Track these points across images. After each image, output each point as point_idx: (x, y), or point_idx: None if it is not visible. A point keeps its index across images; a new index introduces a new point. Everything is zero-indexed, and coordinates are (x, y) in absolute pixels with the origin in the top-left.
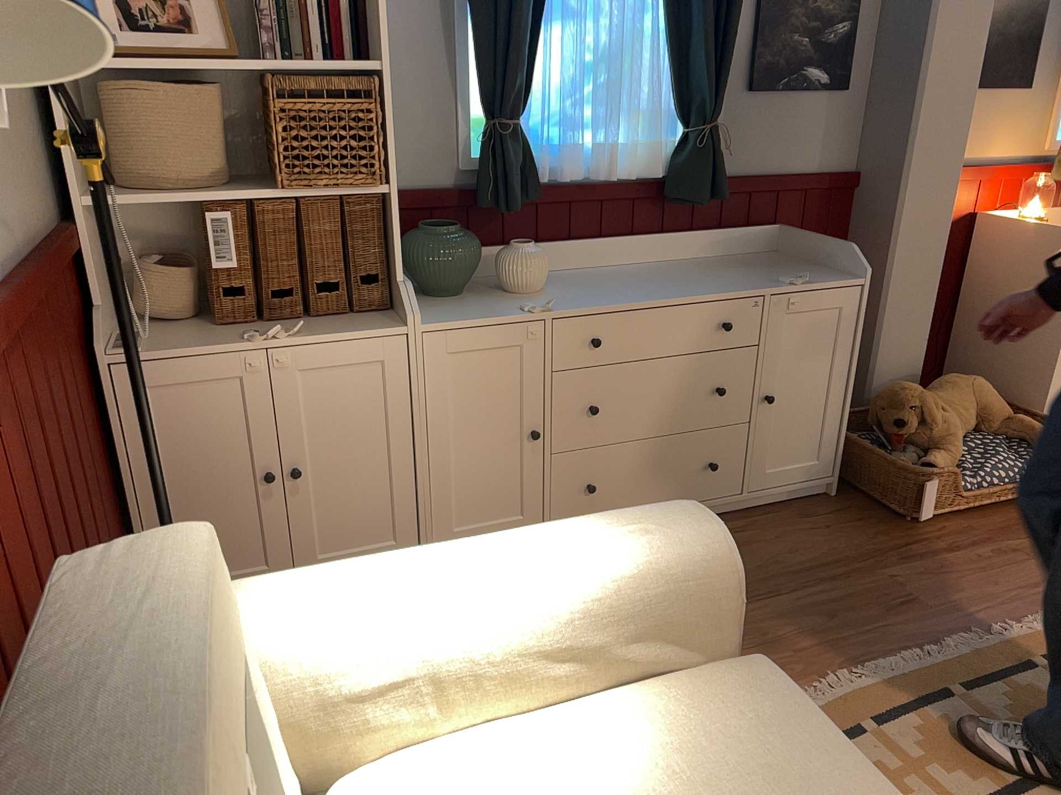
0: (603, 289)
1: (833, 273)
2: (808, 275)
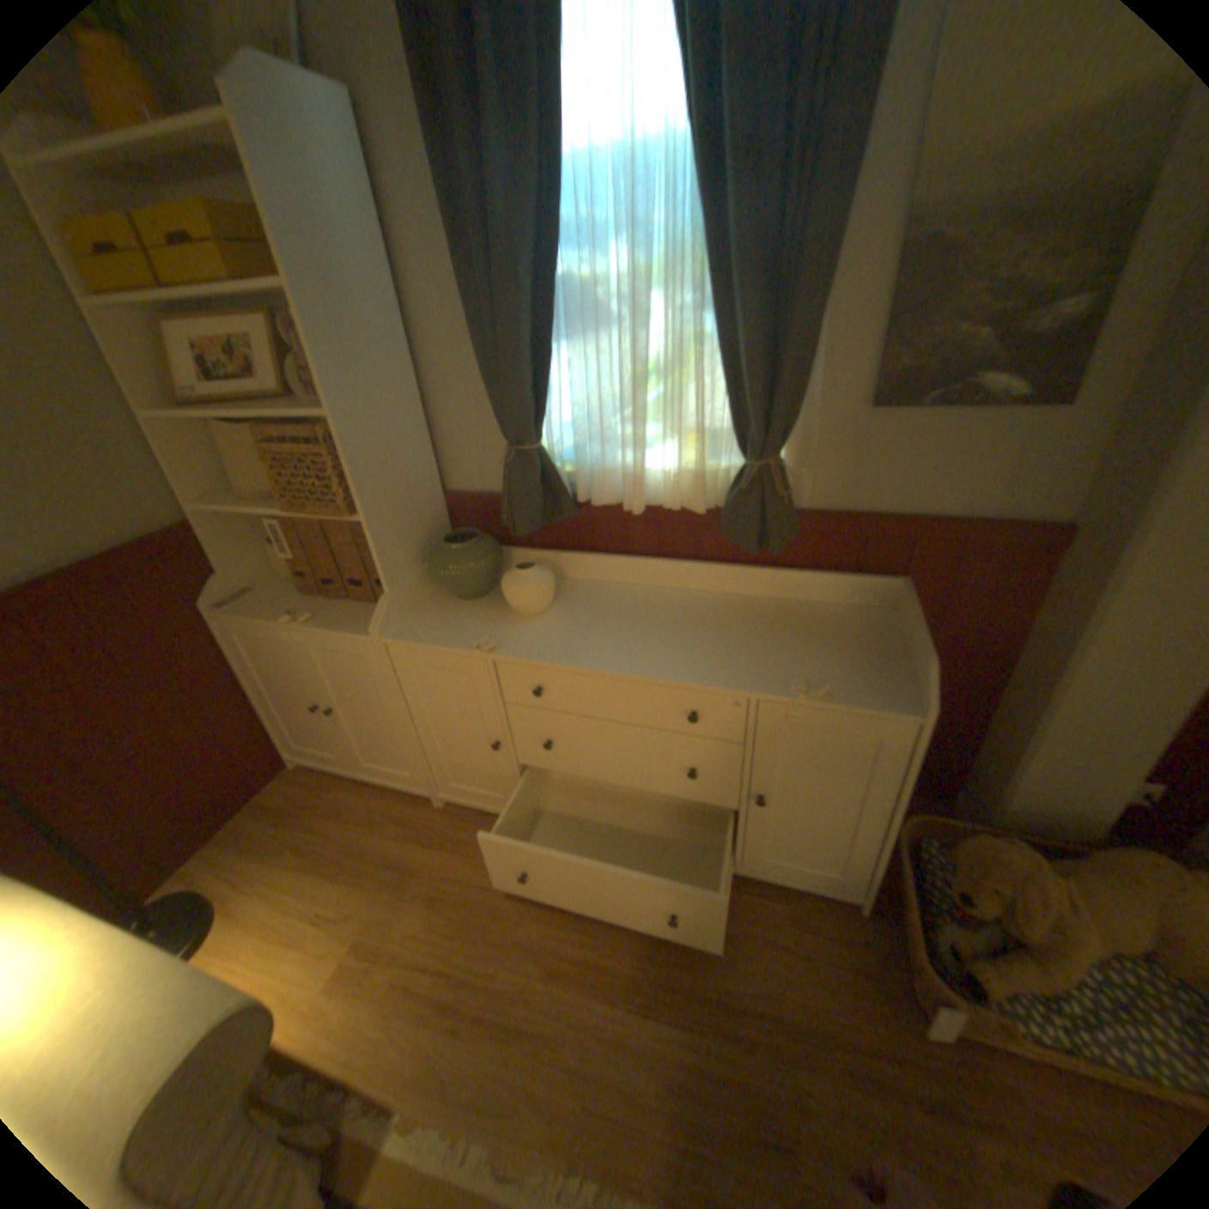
0: (591, 629)
1: (897, 685)
2: (826, 688)
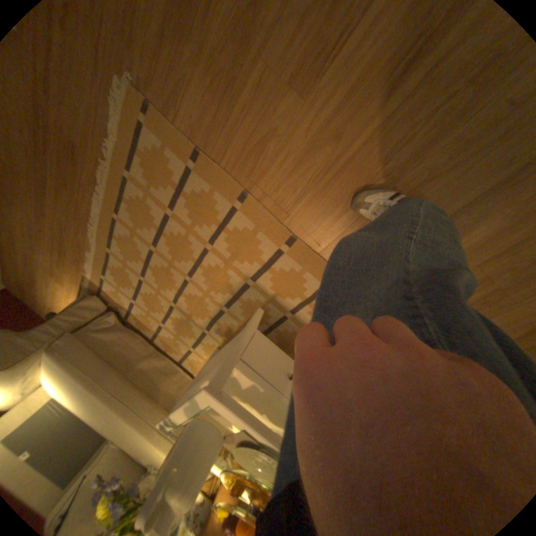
0: None
1: None
2: None
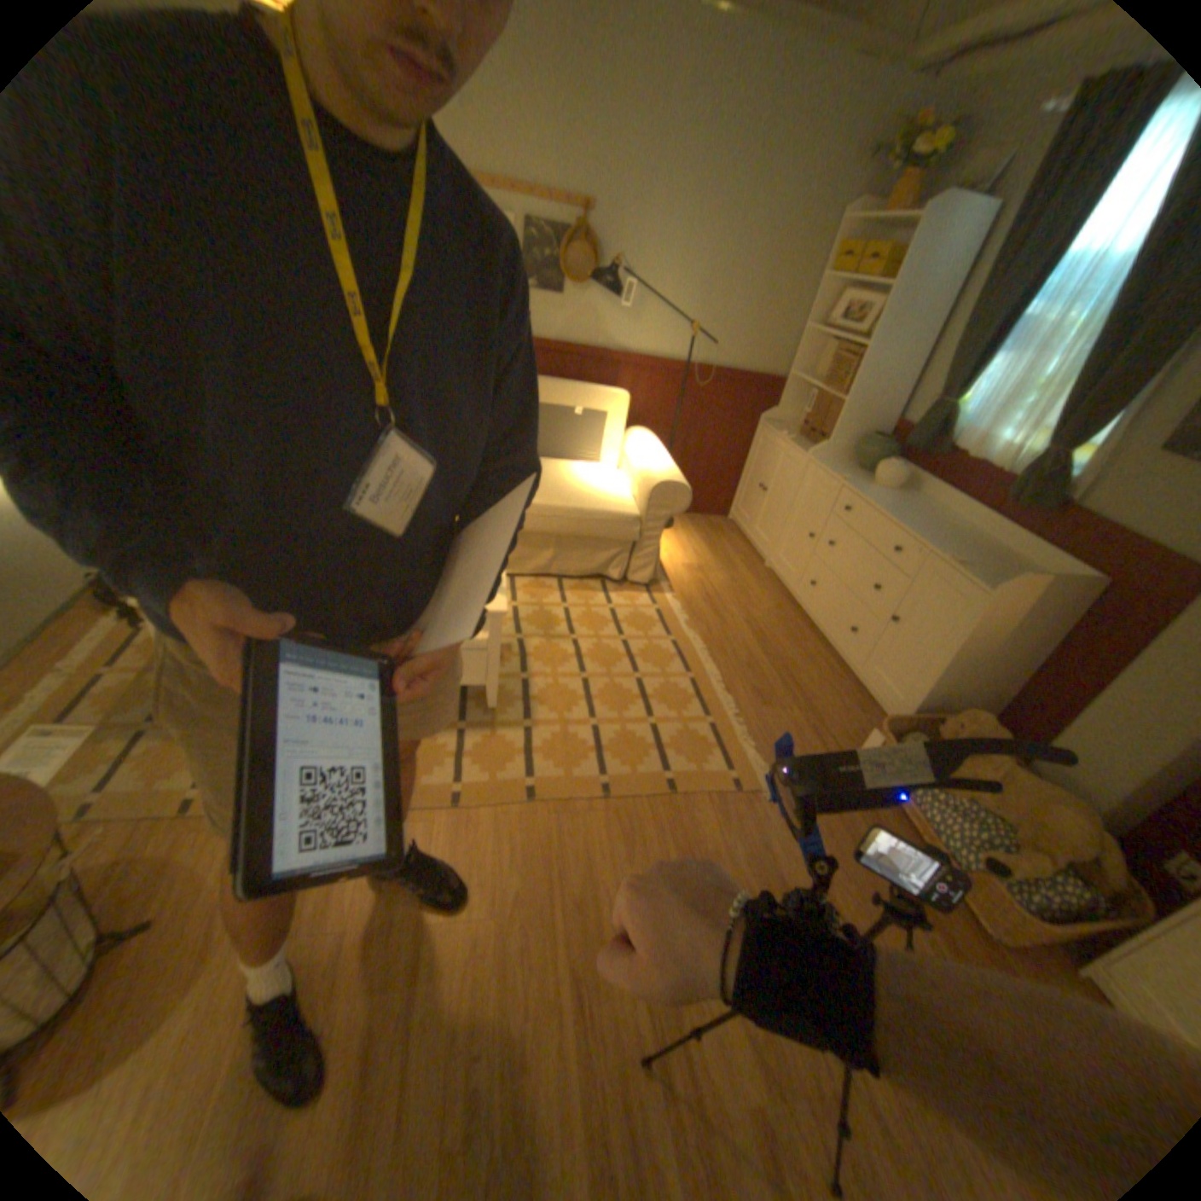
0: (897, 503)
1: (1007, 589)
2: (964, 561)
